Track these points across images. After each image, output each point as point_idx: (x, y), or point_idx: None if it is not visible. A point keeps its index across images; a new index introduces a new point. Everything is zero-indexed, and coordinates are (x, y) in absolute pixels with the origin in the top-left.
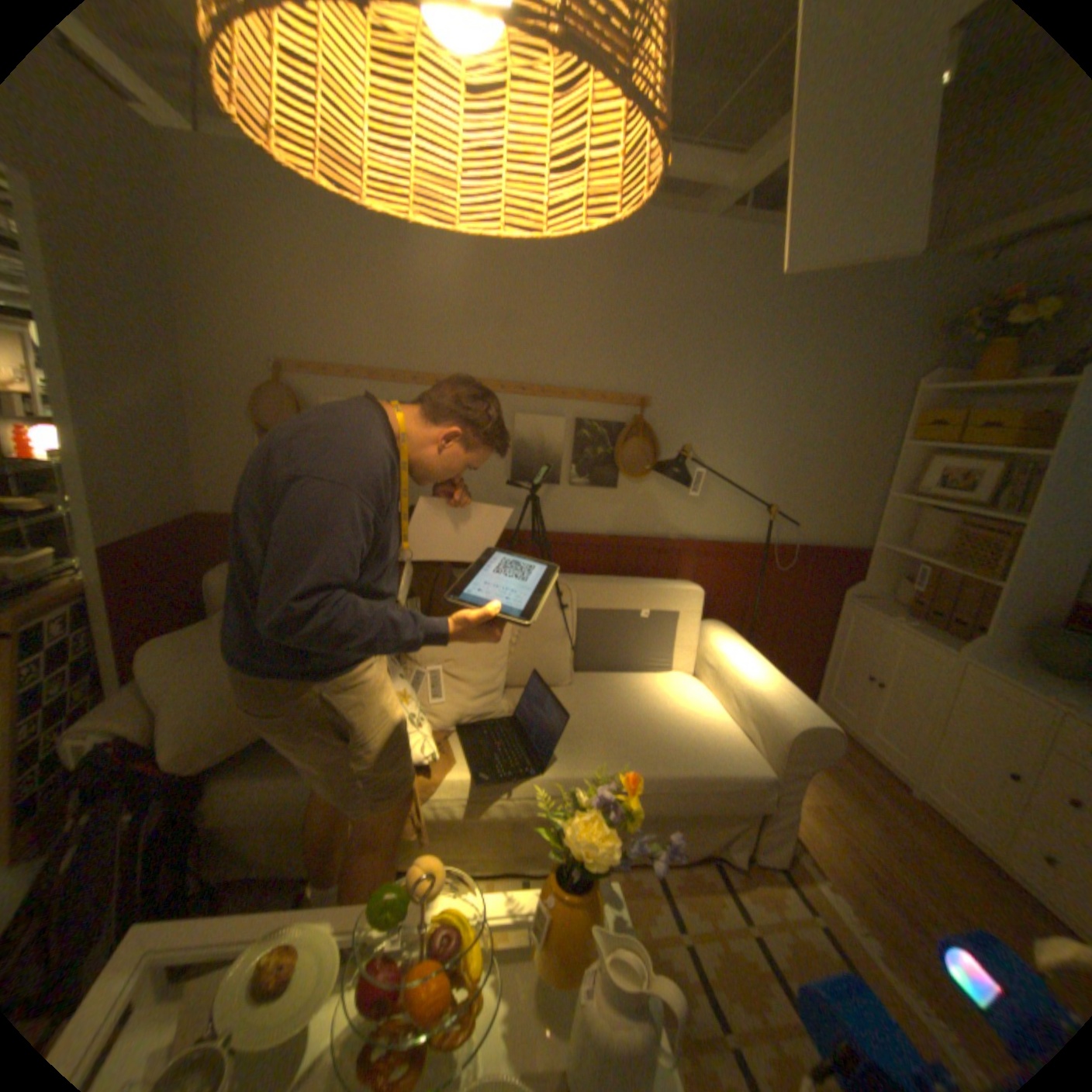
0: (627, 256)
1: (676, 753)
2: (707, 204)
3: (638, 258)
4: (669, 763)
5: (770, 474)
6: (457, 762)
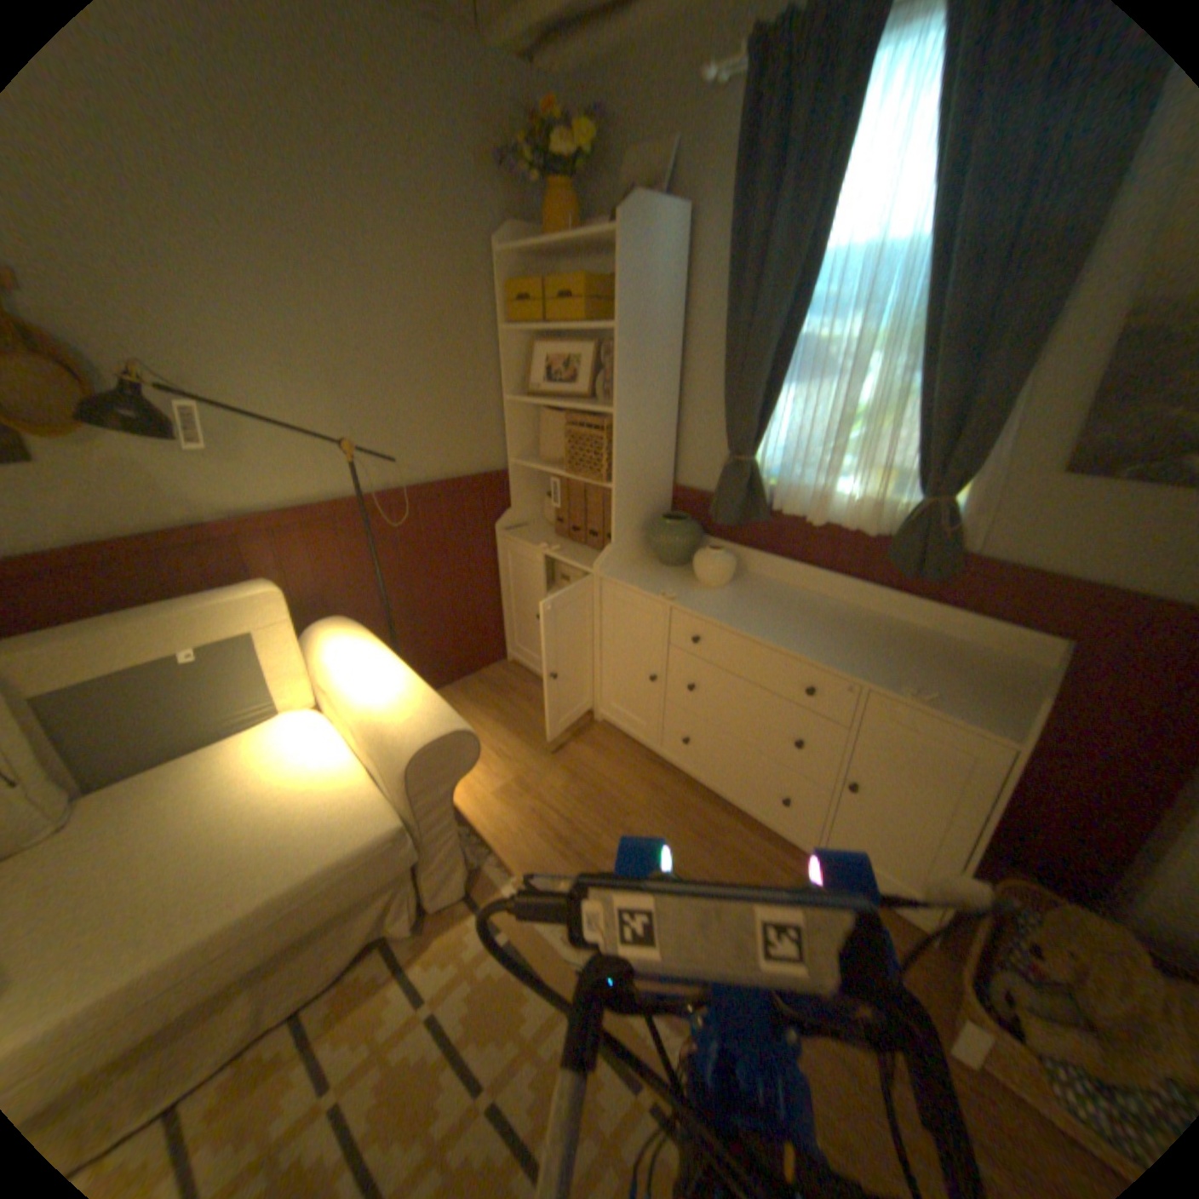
0: None
1: (238, 872)
2: None
3: None
4: (219, 902)
5: (337, 393)
6: None
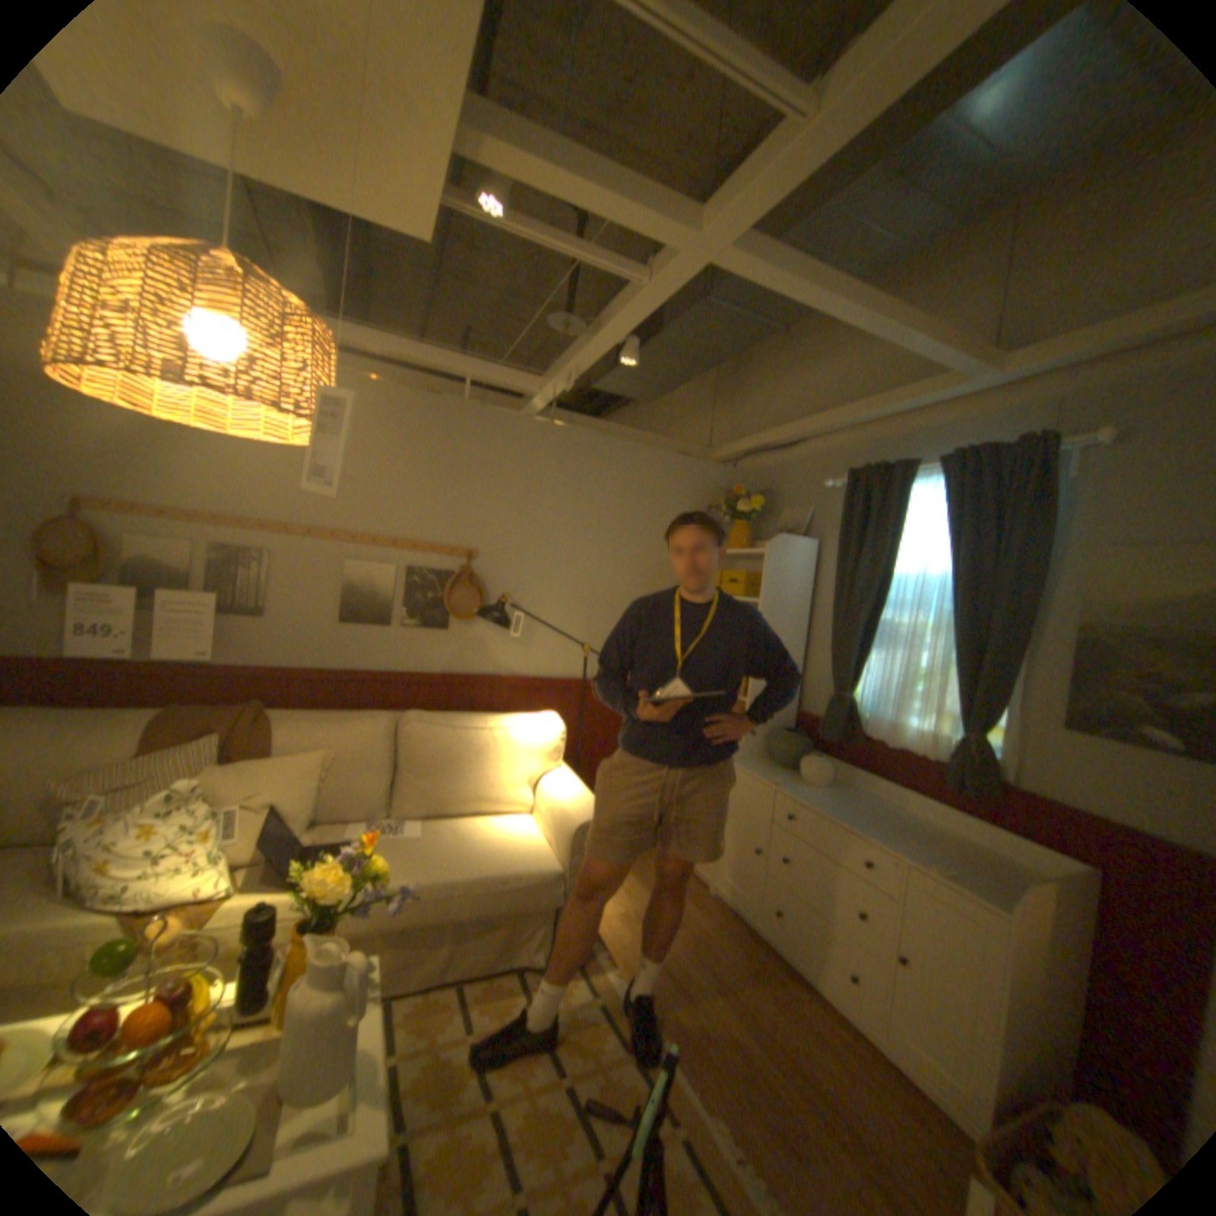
0: (450, 439)
1: (473, 862)
2: (523, 405)
3: (459, 441)
4: (463, 870)
5: (586, 619)
6: (237, 892)
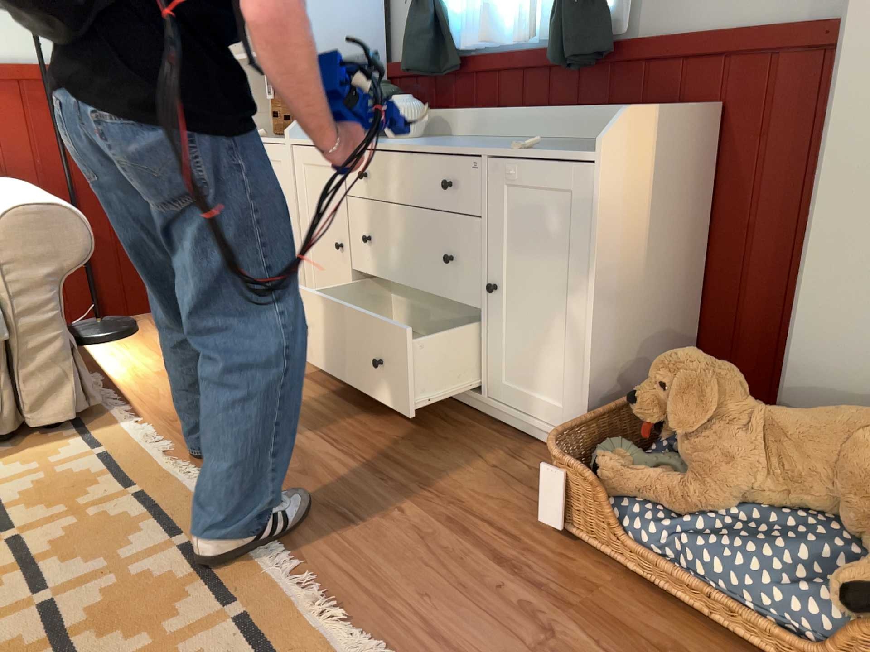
0: None
1: None
2: None
3: None
4: None
5: None
6: None
